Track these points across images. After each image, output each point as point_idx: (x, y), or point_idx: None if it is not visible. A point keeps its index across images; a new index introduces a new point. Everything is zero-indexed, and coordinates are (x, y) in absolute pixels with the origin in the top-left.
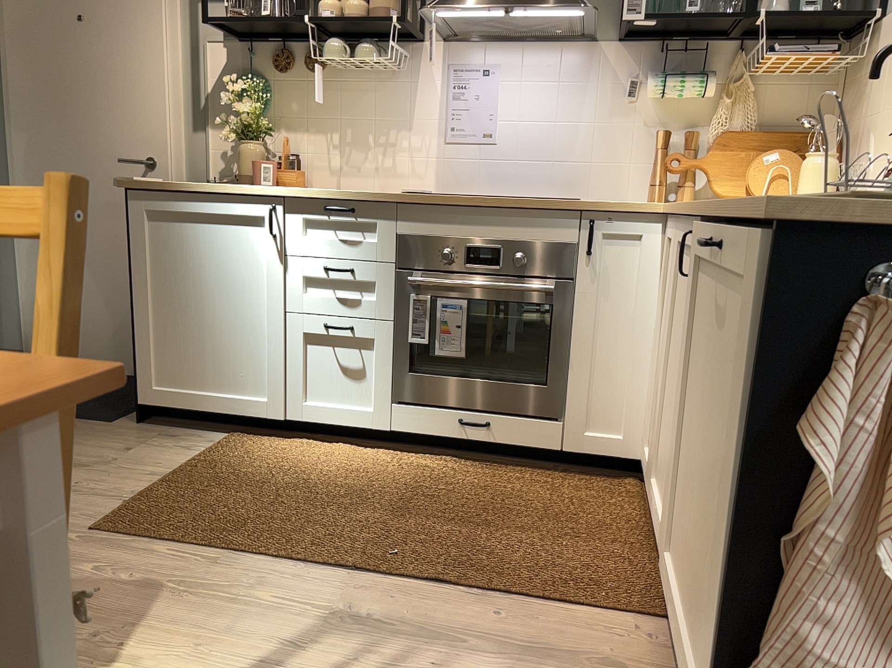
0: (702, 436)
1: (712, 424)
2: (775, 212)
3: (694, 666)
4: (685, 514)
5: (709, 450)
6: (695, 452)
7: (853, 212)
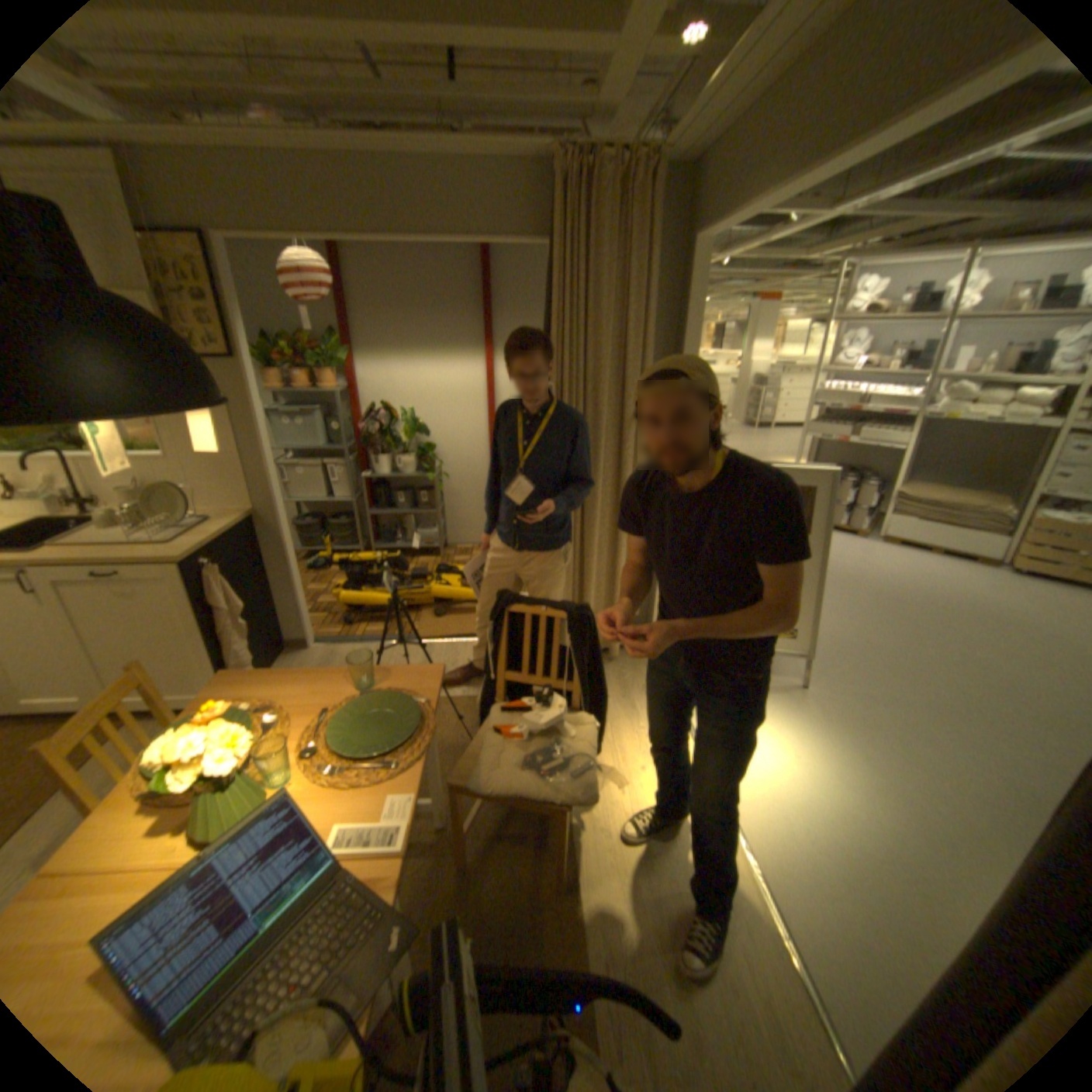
0: (114, 640)
1: (128, 630)
2: (164, 555)
3: (182, 699)
4: (113, 675)
5: (131, 640)
6: (108, 649)
7: (184, 547)
